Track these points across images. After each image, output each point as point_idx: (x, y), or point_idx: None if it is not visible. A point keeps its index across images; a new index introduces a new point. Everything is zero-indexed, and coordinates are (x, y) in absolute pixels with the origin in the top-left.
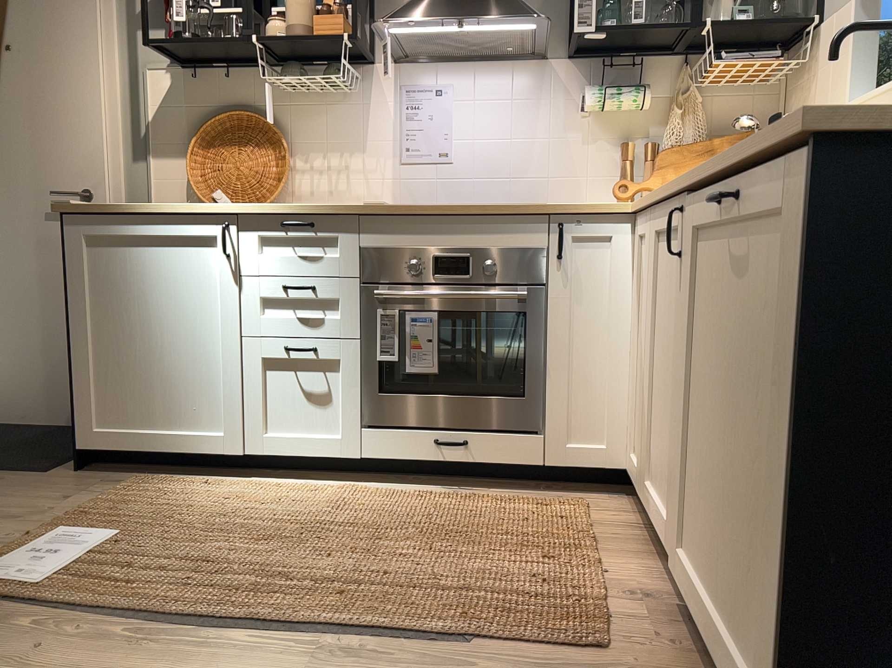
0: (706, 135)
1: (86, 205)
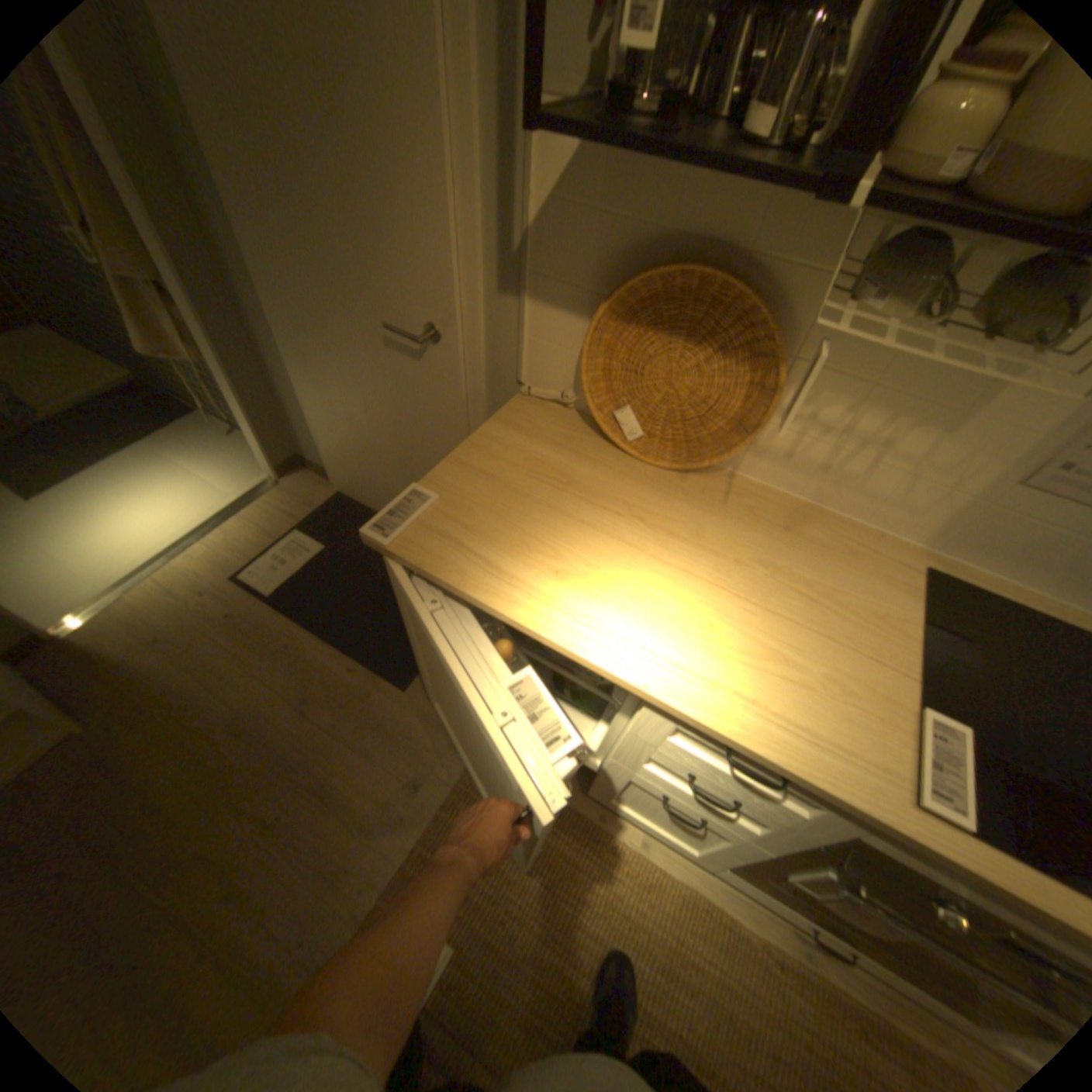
0: None
1: (411, 560)
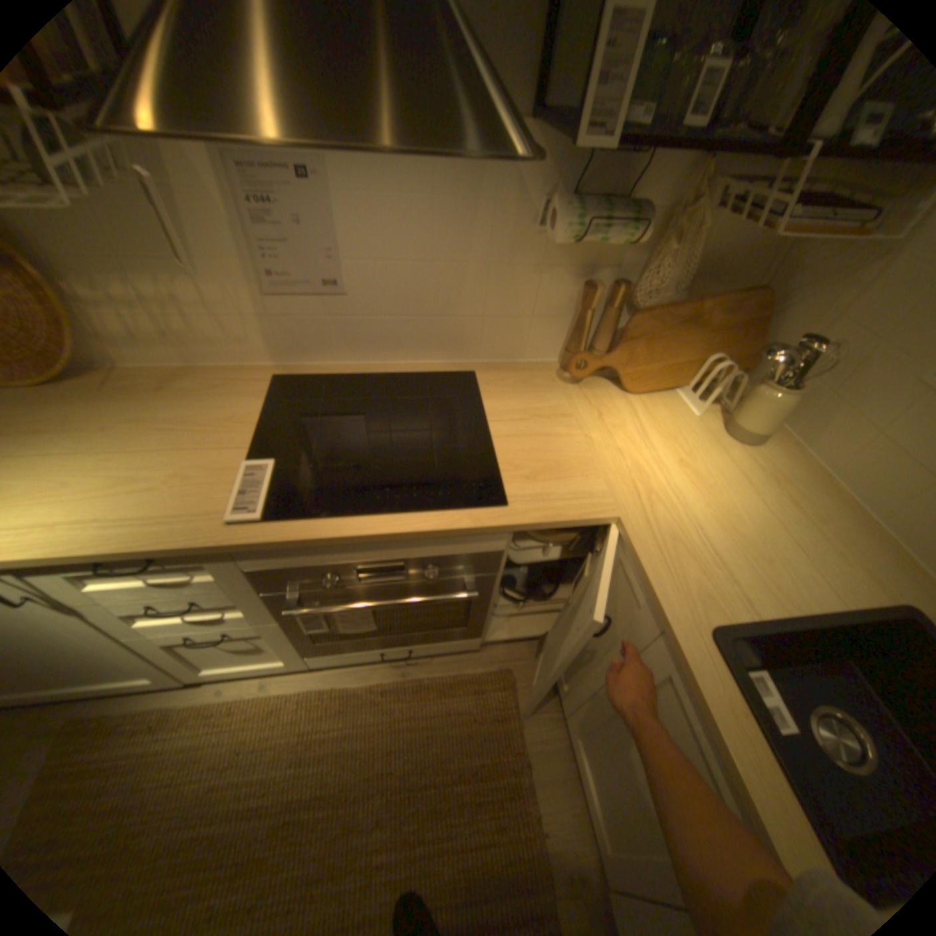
0: (696, 271)
1: None
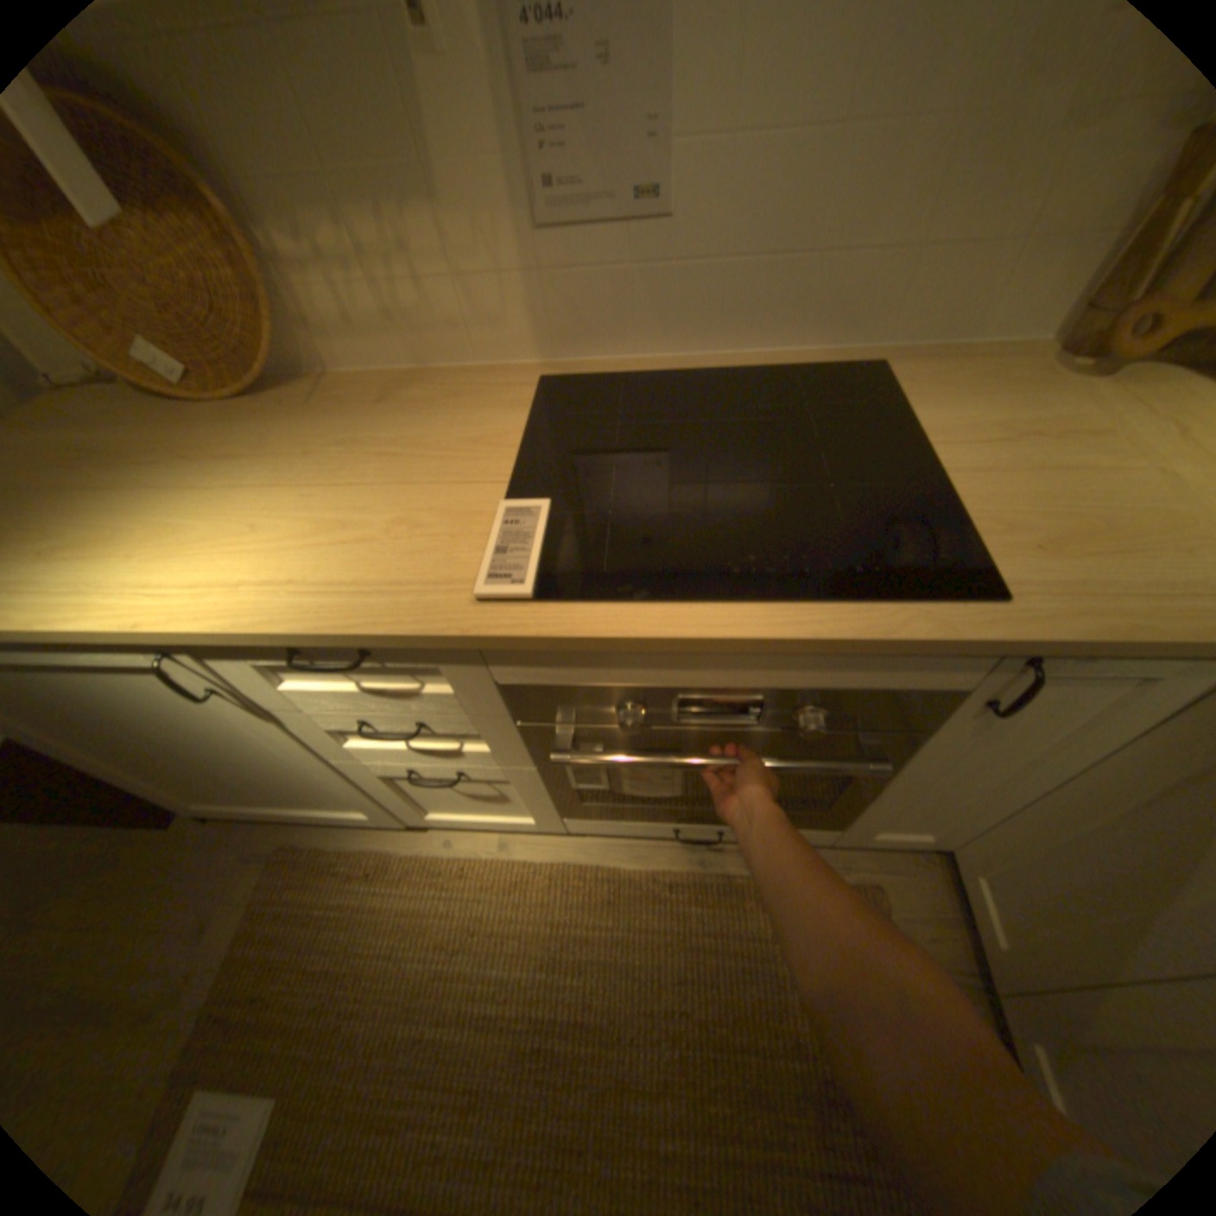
0: None
1: None
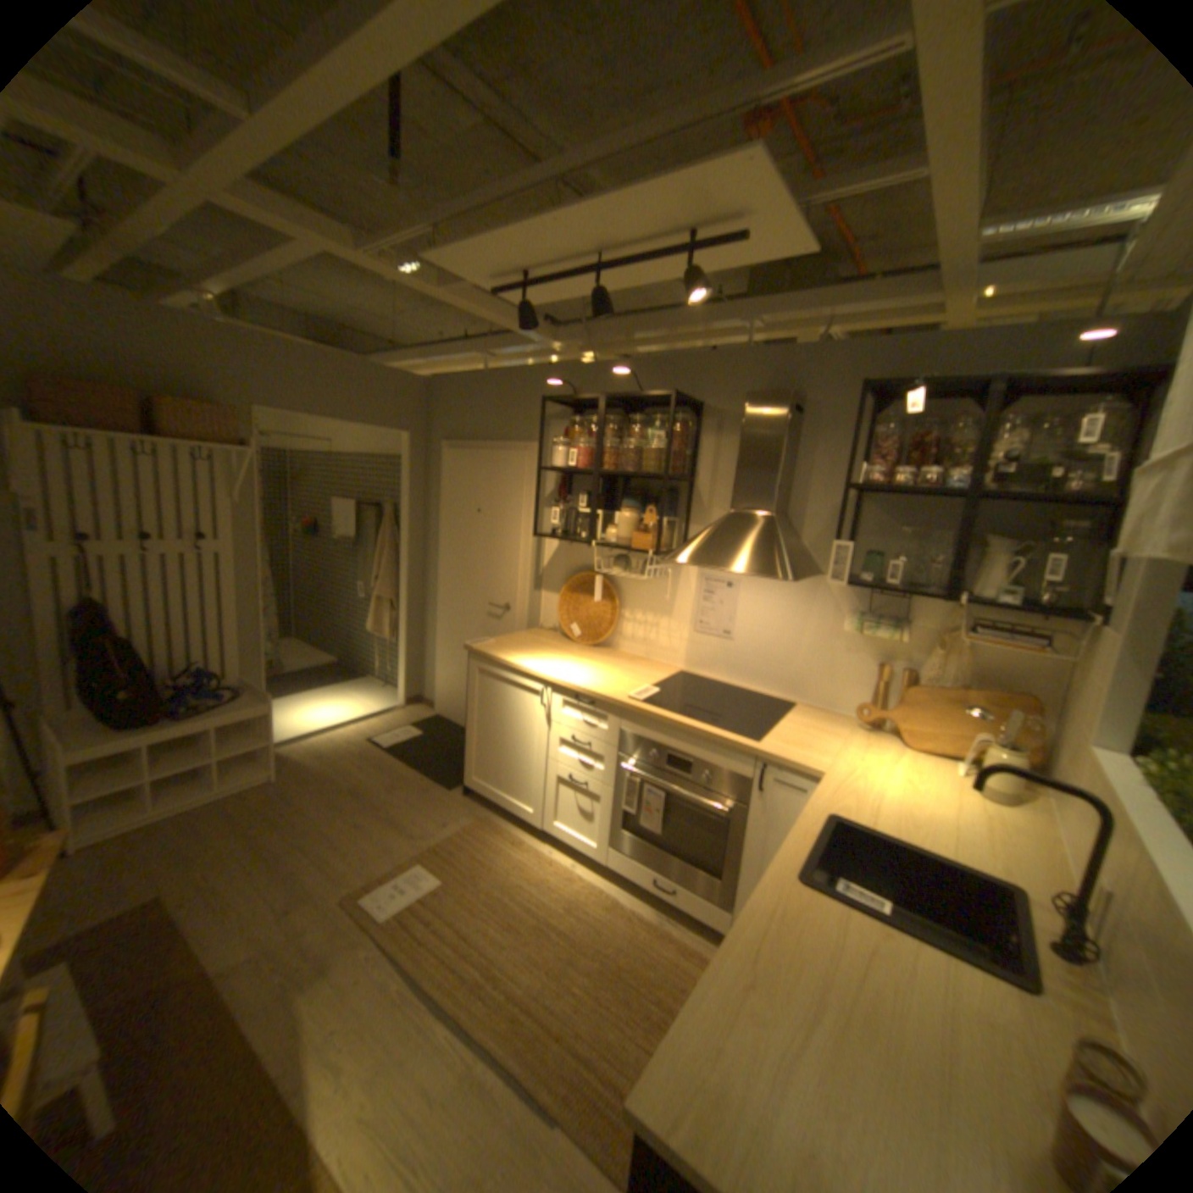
0: (975, 676)
1: (478, 651)
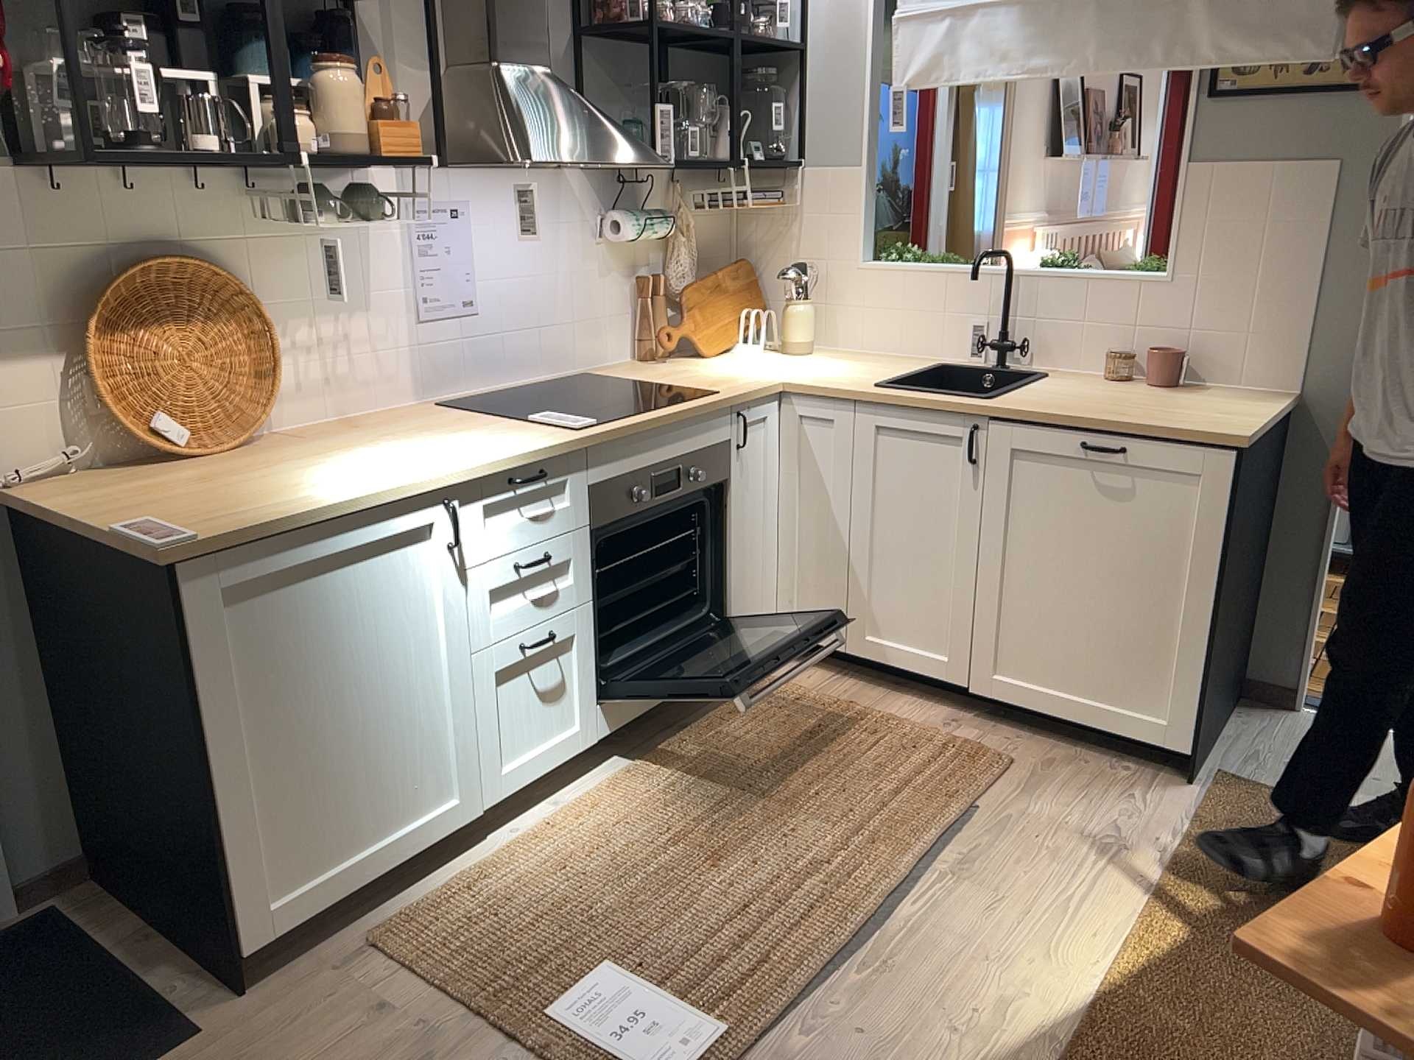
0: (696, 259)
1: (228, 533)
